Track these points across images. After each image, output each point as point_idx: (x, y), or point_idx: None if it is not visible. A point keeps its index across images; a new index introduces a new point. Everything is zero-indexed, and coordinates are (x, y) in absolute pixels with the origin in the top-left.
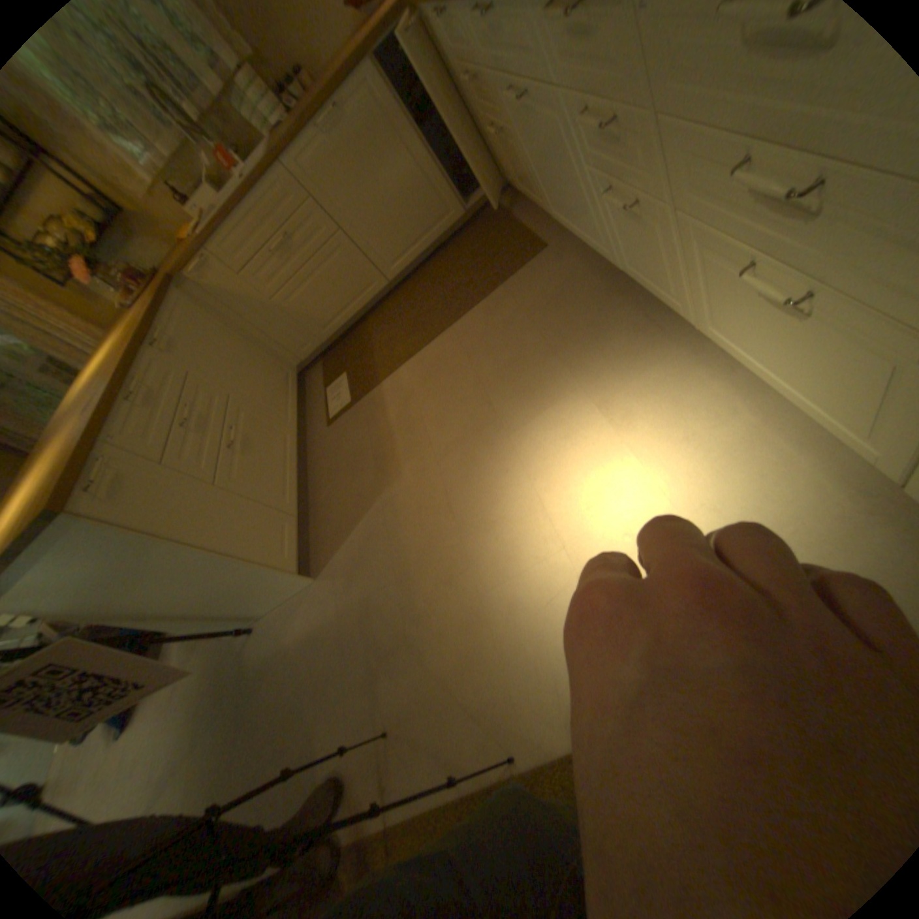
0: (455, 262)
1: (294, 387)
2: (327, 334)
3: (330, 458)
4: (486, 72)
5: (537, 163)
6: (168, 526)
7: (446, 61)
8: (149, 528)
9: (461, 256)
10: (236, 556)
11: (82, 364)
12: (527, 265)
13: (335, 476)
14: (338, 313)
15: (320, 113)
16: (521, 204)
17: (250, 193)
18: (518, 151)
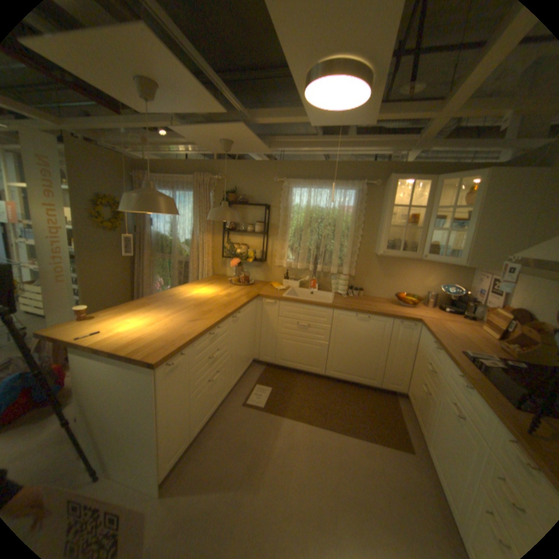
0: (359, 402)
1: (245, 368)
2: (279, 363)
3: (228, 426)
4: (443, 381)
5: (440, 429)
6: (161, 406)
7: (421, 347)
8: (158, 401)
9: (364, 403)
10: (157, 447)
11: (192, 274)
12: (397, 453)
13: (222, 441)
14: (292, 362)
15: (361, 314)
16: (408, 414)
17: (313, 306)
18: (431, 410)
